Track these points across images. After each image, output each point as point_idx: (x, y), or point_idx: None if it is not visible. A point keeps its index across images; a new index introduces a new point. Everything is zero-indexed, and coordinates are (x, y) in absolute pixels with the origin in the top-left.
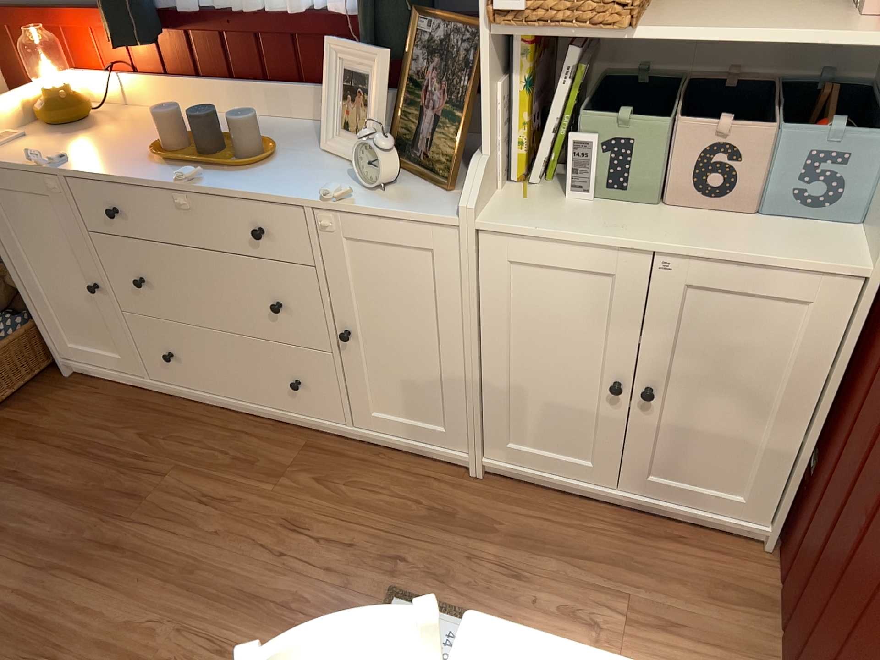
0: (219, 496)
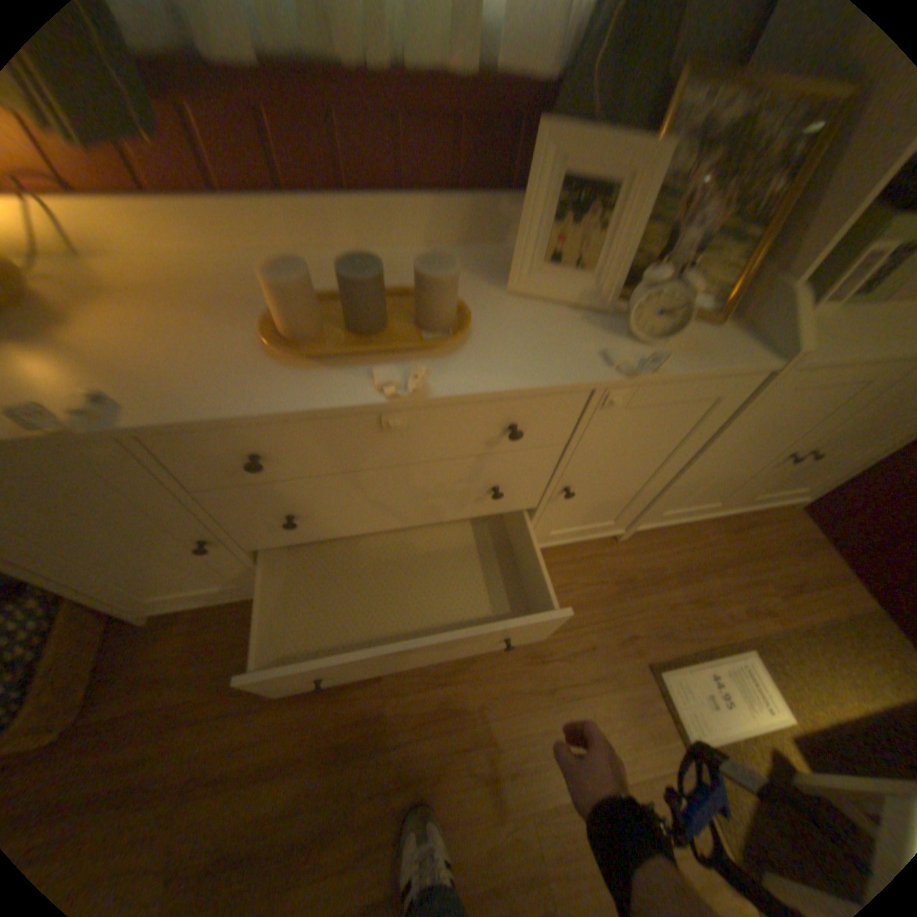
0: (449, 676)
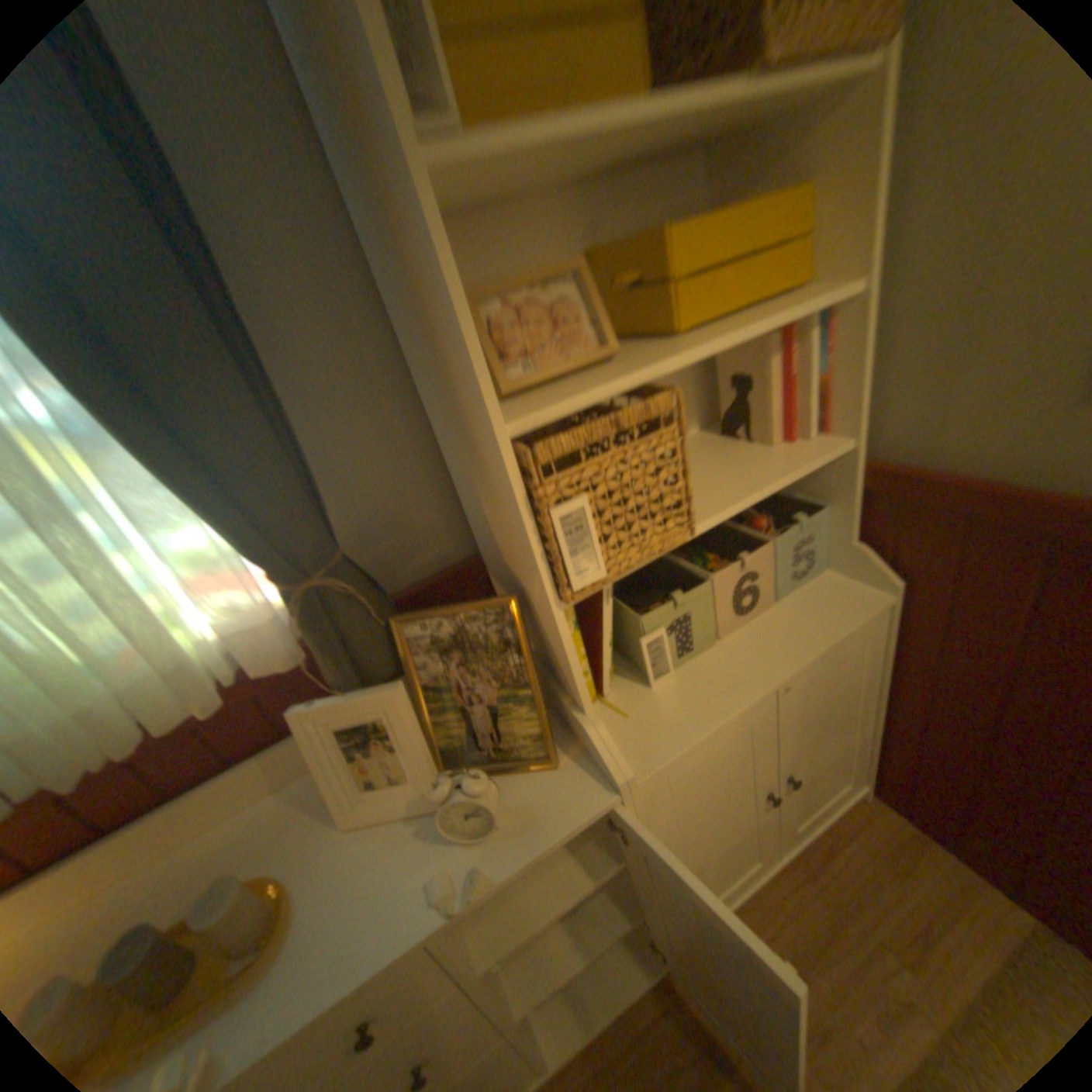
0: None
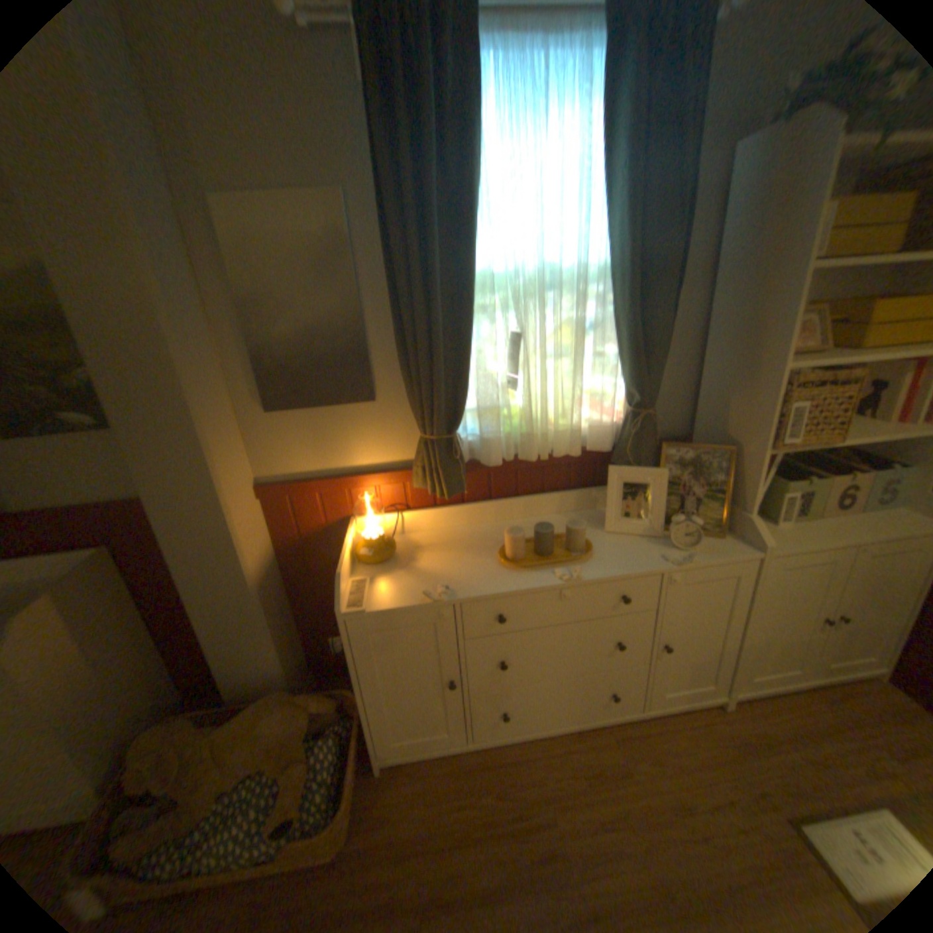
0: (612, 822)
